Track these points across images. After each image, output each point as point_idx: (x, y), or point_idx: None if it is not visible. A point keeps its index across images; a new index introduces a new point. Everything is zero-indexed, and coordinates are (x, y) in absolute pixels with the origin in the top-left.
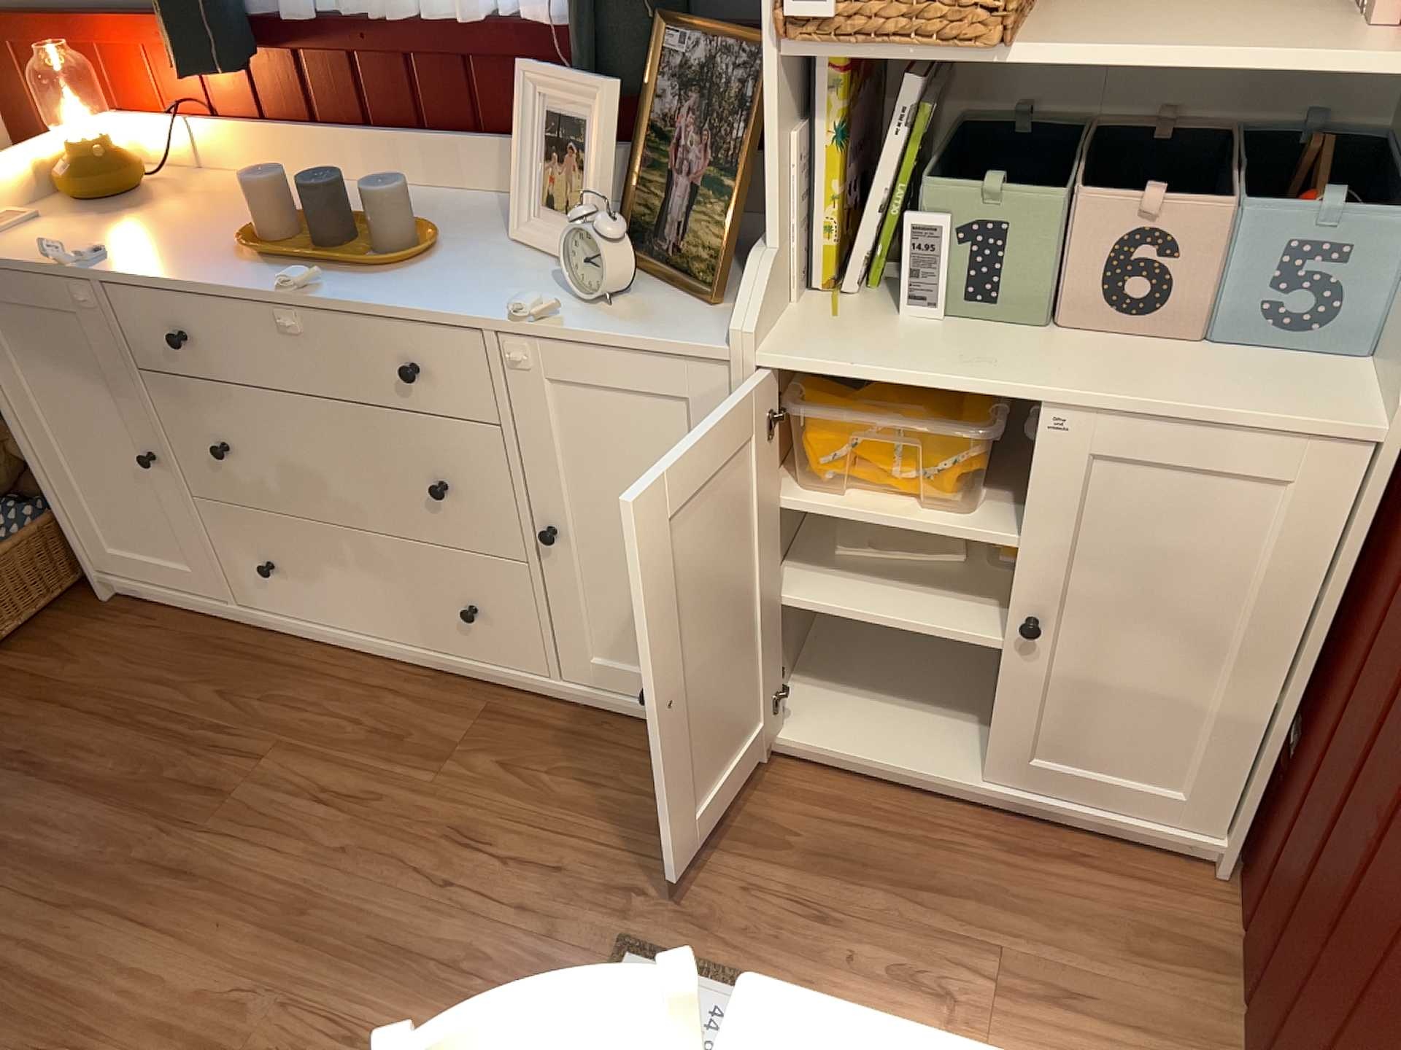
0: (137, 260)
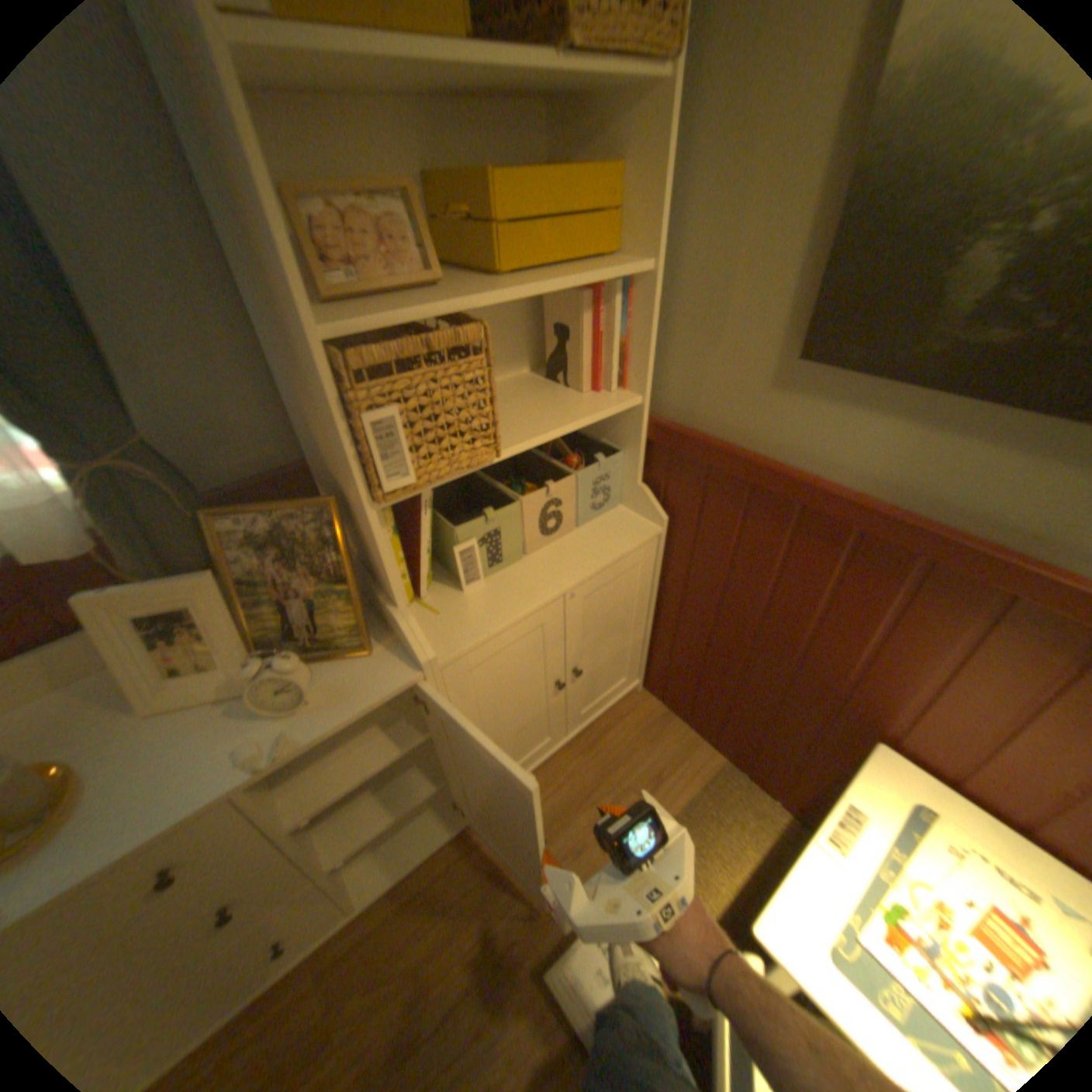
0: None
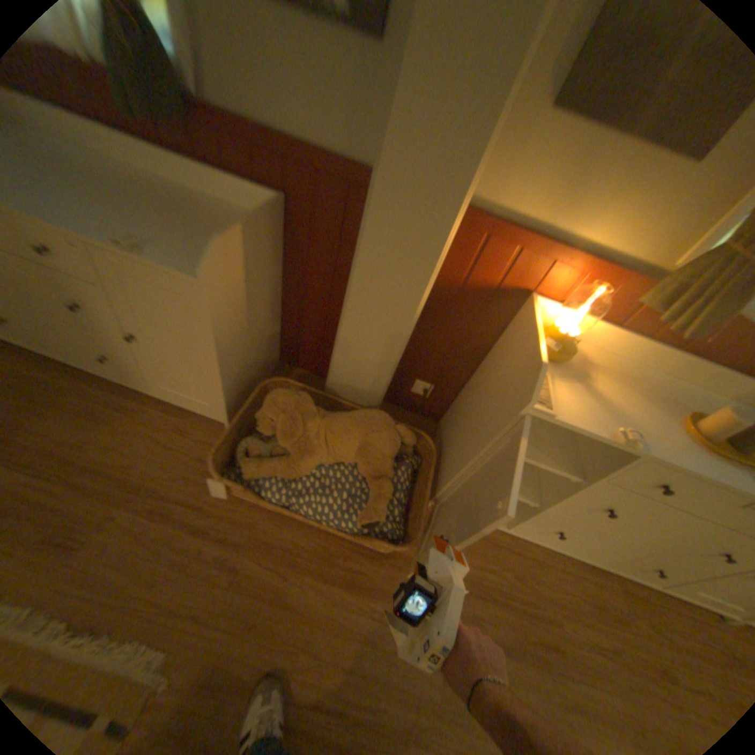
0: (648, 438)
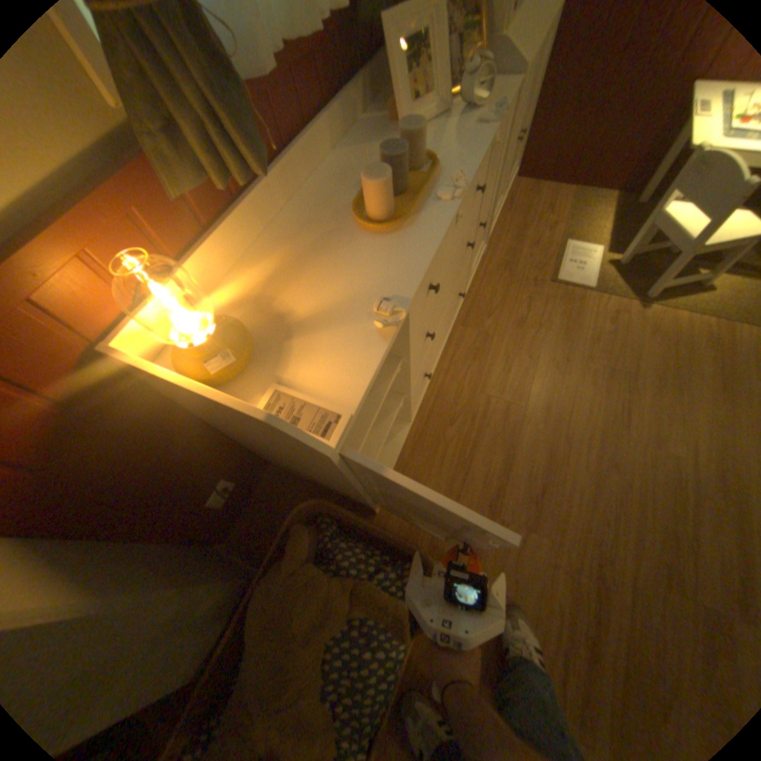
0: (385, 288)
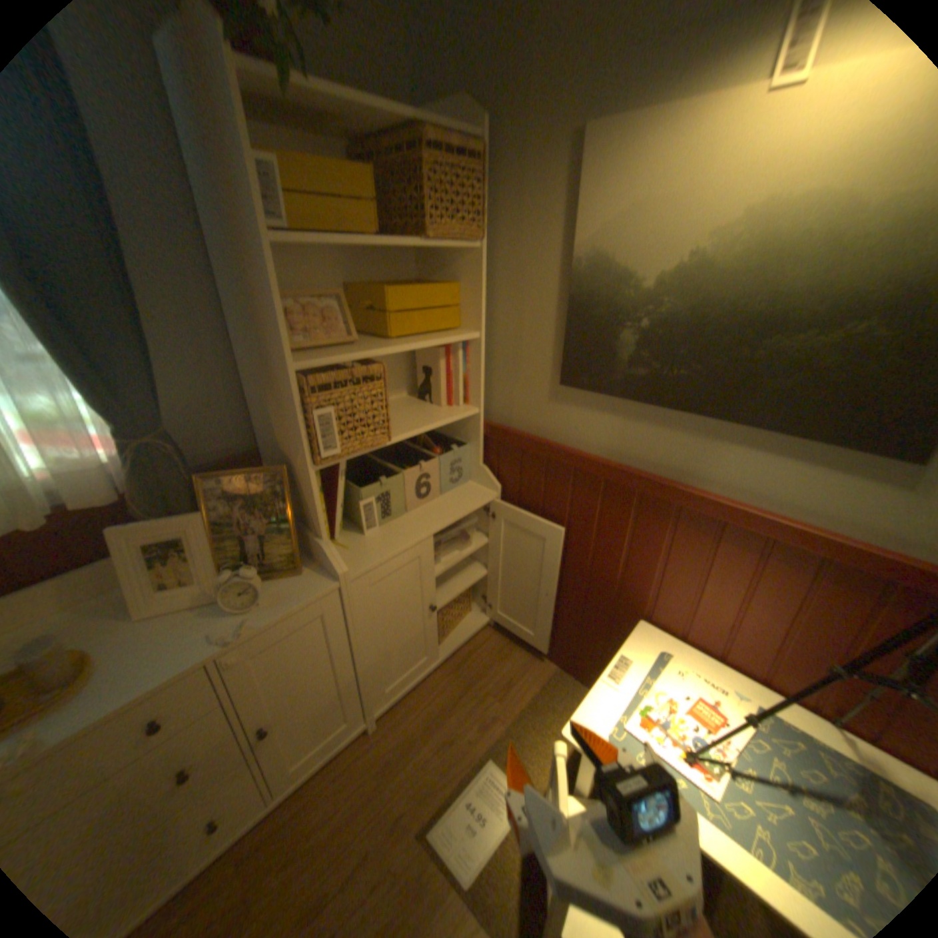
0: None
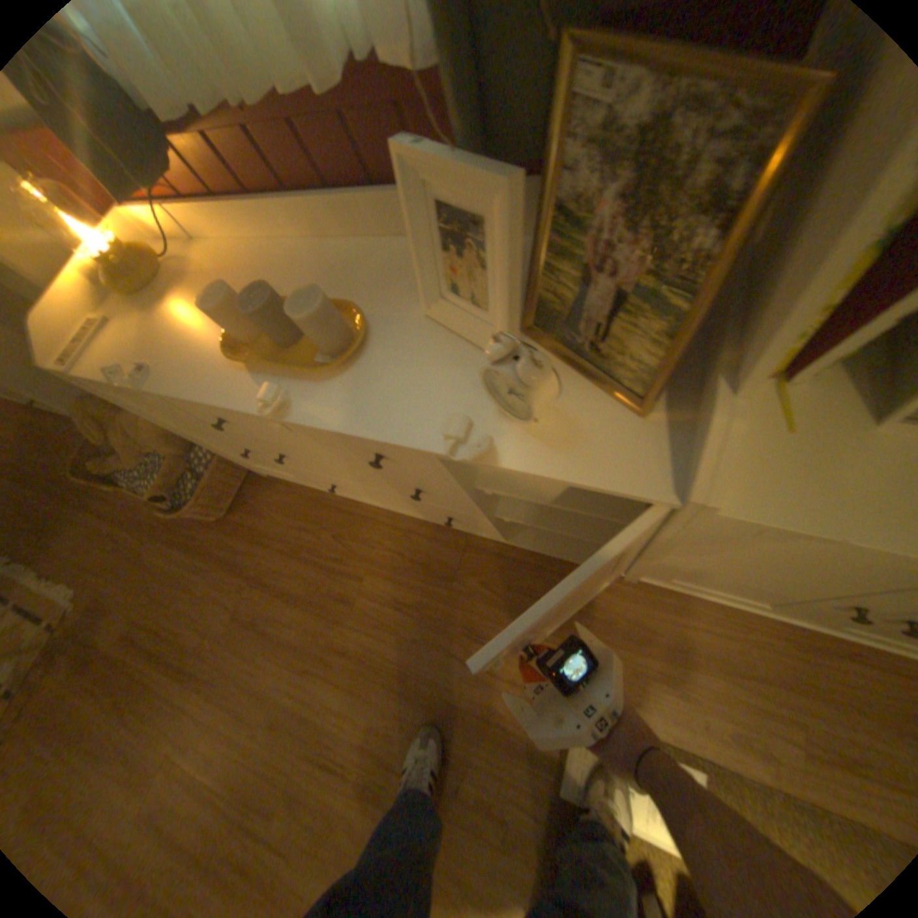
0: (156, 368)
